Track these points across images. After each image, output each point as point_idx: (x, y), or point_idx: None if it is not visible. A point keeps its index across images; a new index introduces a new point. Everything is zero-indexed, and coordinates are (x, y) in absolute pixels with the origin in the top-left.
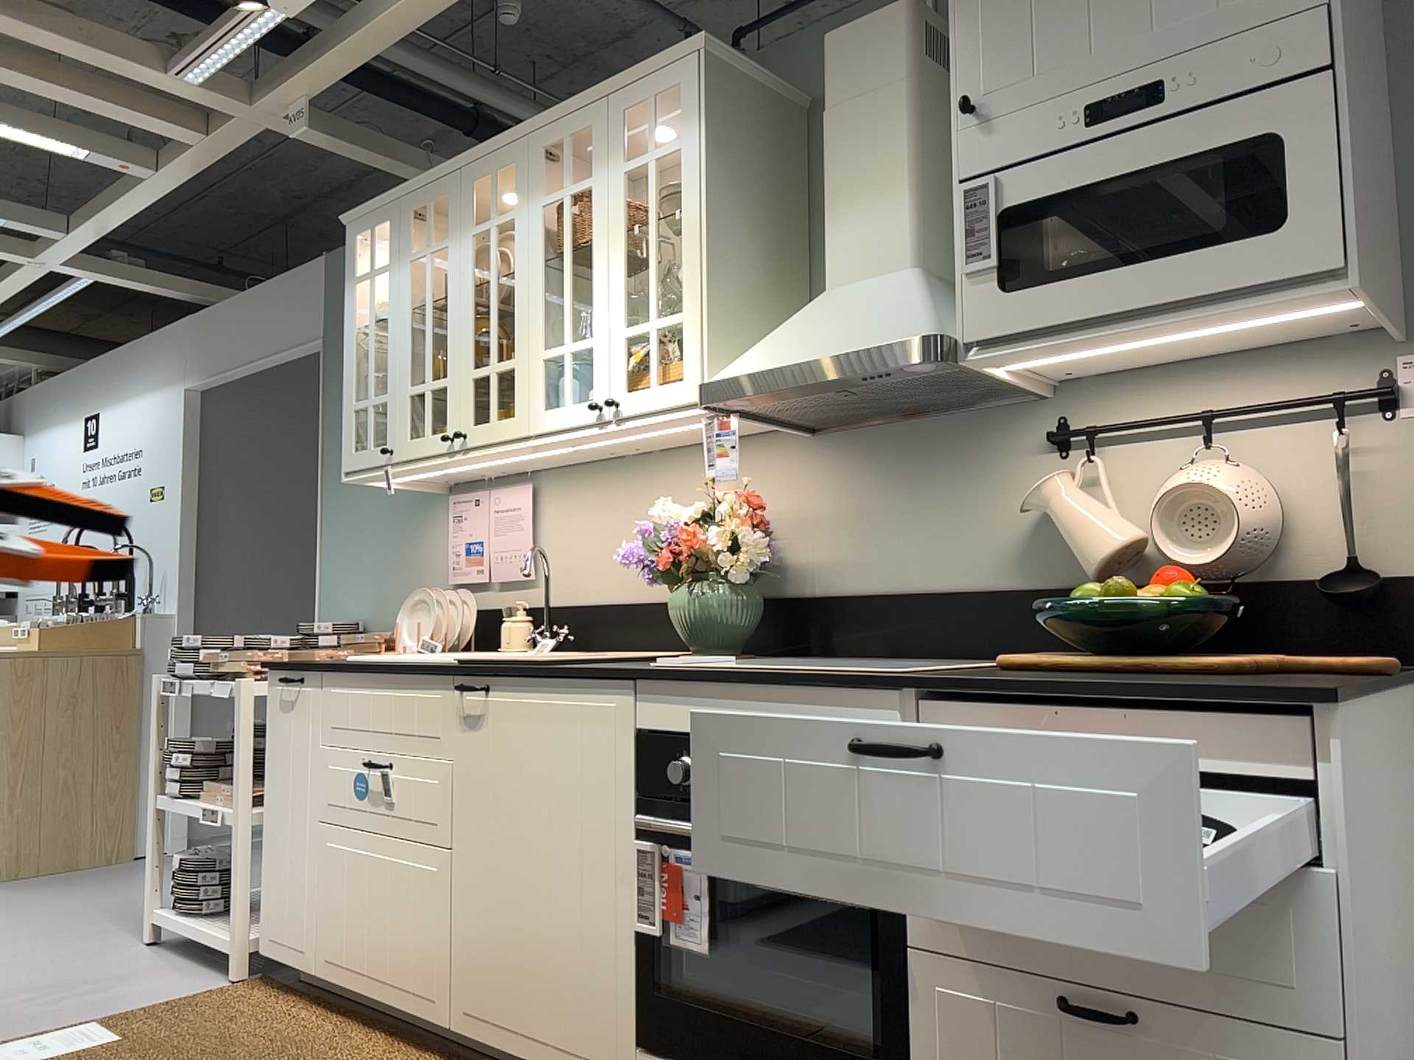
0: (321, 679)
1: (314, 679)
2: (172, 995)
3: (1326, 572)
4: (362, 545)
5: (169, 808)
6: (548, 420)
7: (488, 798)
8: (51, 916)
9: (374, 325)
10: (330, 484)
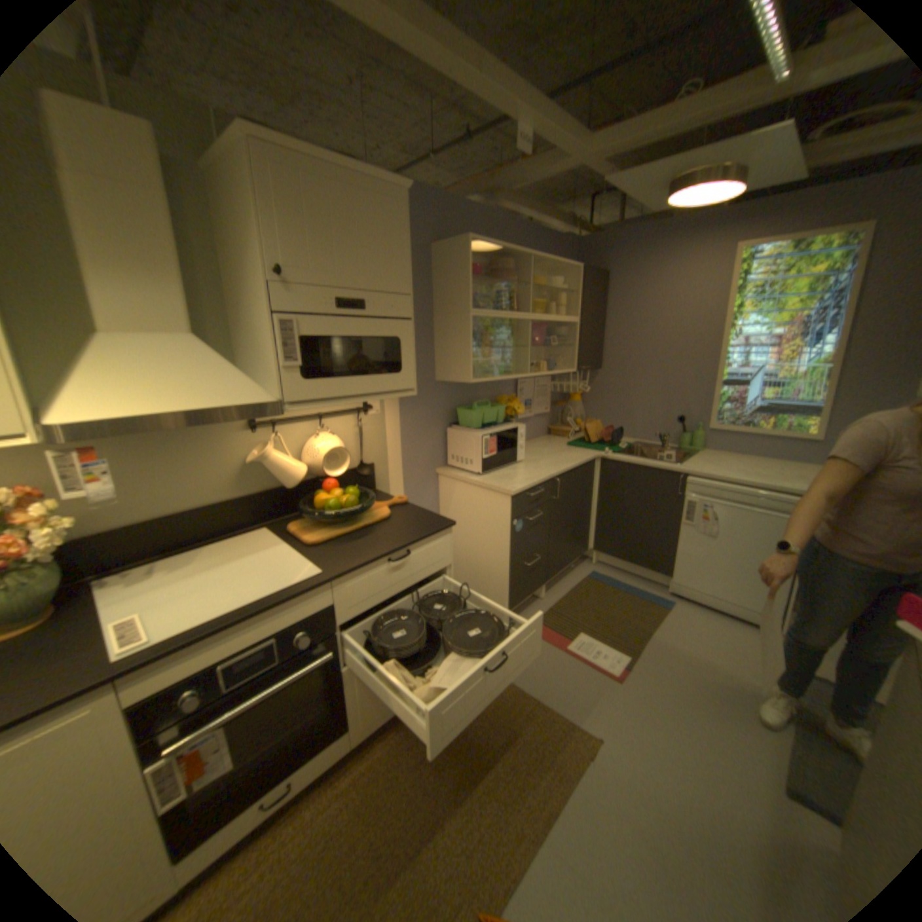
0: None
1: None
2: None
3: (354, 466)
4: None
5: None
6: None
7: None
8: None
9: None
10: None
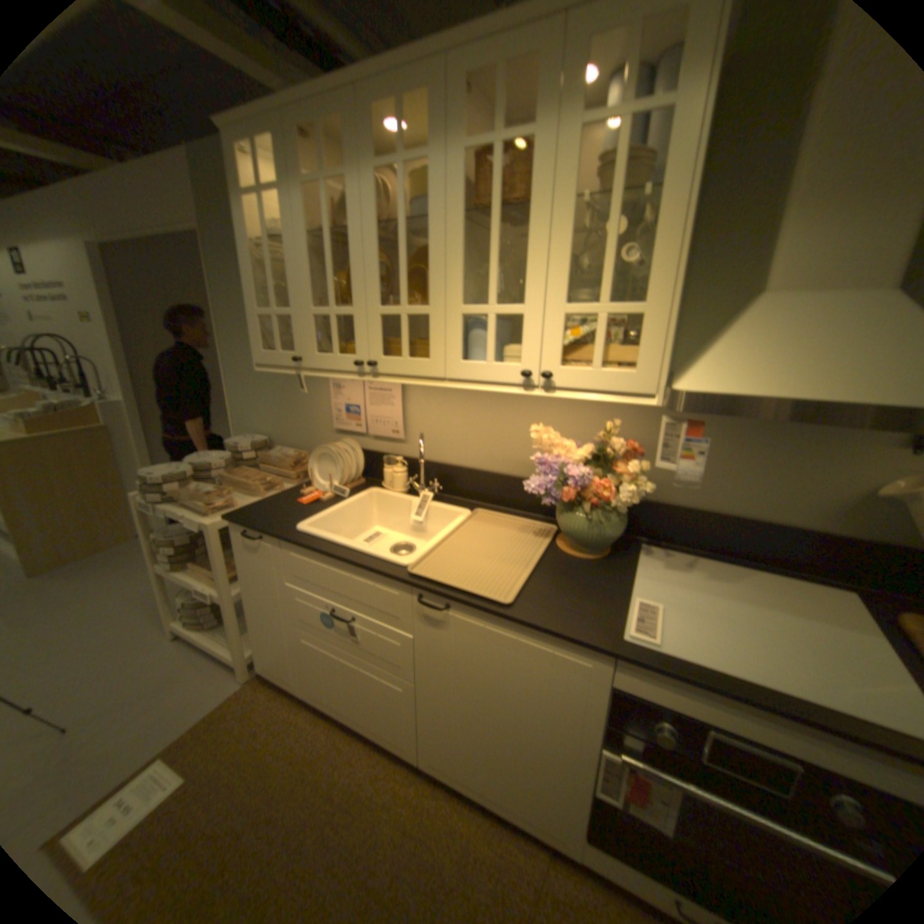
0: (279, 542)
1: (272, 540)
2: (205, 707)
3: None
4: (258, 386)
5: (165, 576)
6: (468, 370)
7: (450, 671)
8: (96, 612)
9: (258, 234)
10: (223, 338)
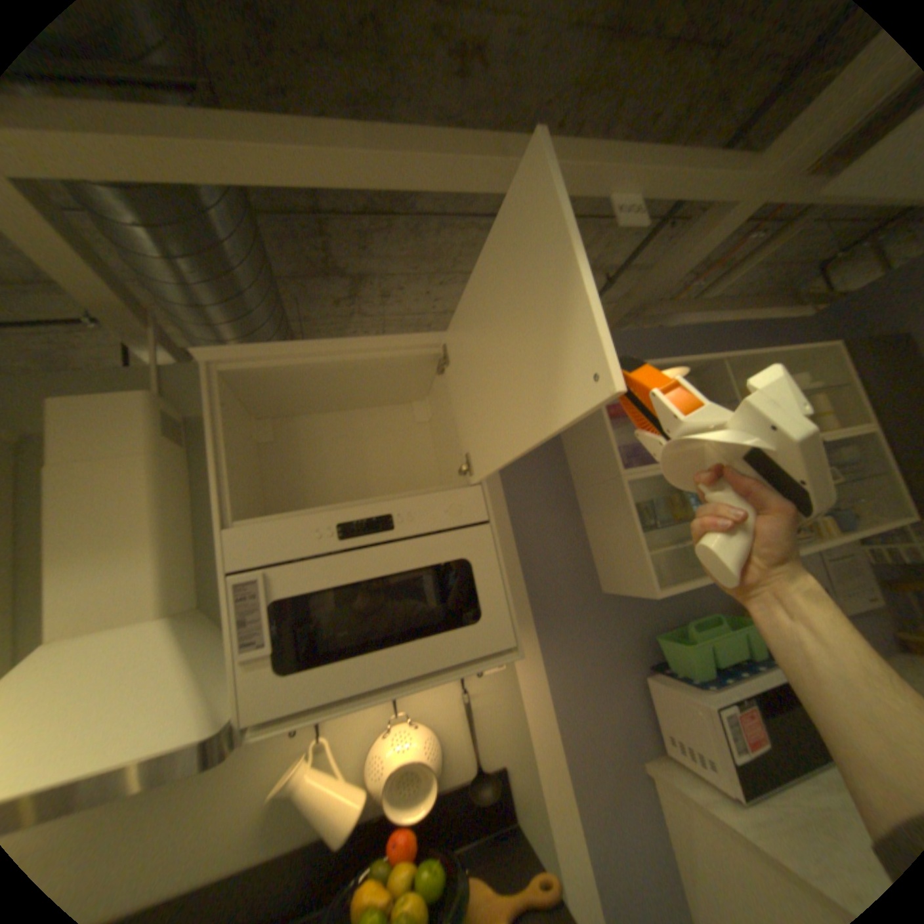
0: None
1: None
2: None
3: (466, 780)
4: None
5: None
6: None
7: None
8: None
9: None
10: None
